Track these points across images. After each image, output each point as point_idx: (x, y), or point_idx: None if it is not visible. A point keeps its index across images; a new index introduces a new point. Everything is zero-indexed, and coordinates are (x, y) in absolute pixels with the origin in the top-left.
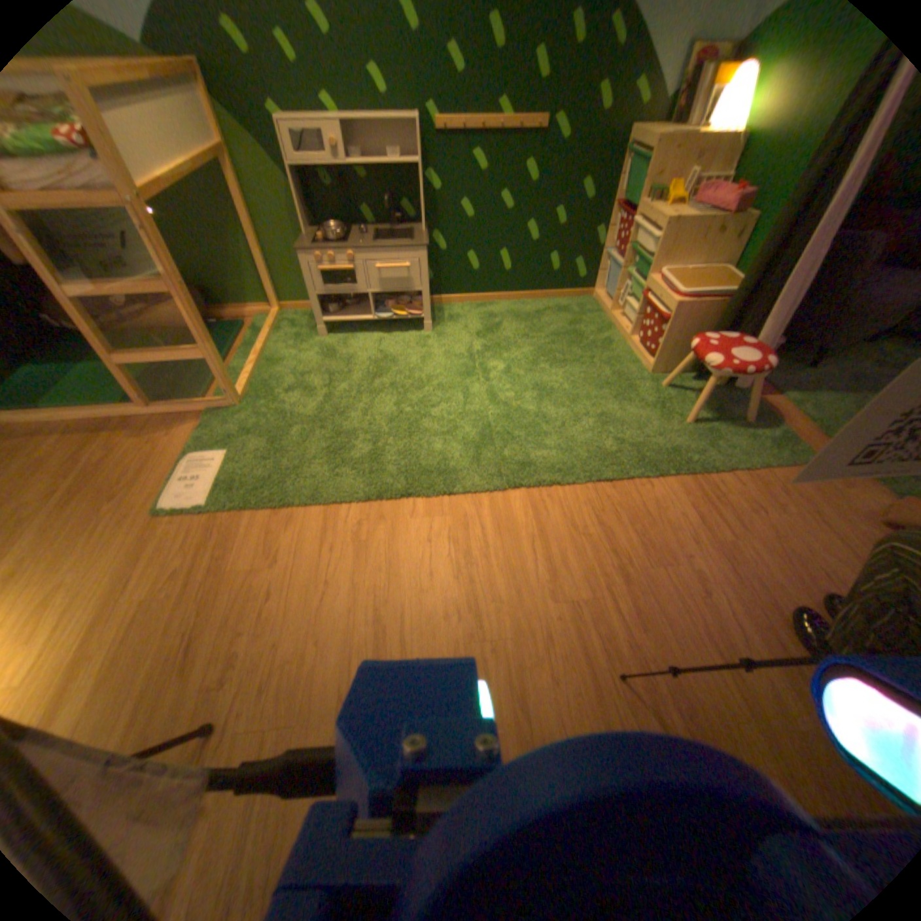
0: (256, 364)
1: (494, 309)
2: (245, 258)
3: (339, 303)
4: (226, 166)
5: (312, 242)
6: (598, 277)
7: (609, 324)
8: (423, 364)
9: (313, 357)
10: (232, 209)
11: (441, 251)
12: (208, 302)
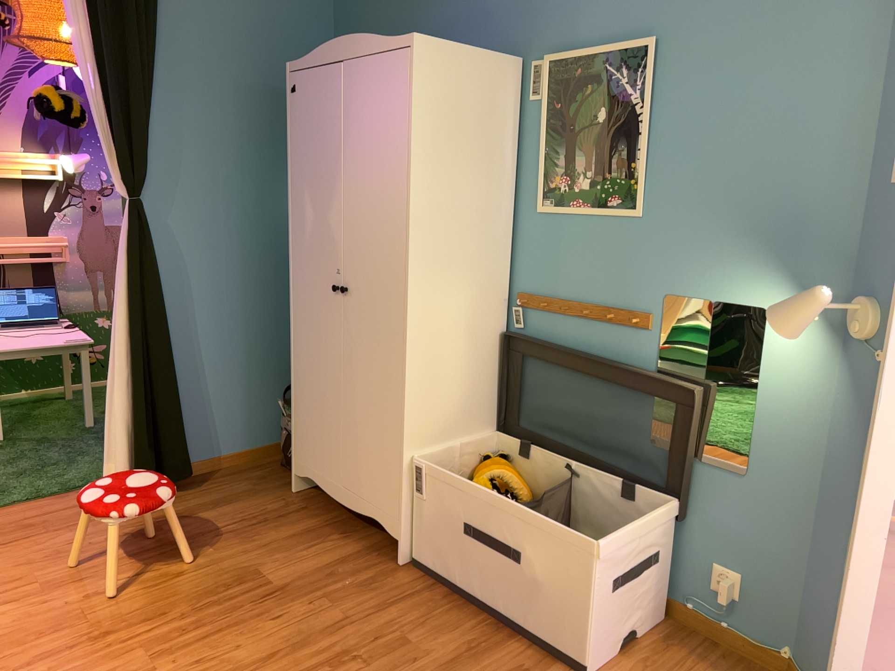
0: None
1: None
2: None
3: None
4: None
5: None
6: None
7: None
8: None
9: None
10: None
11: None
12: None
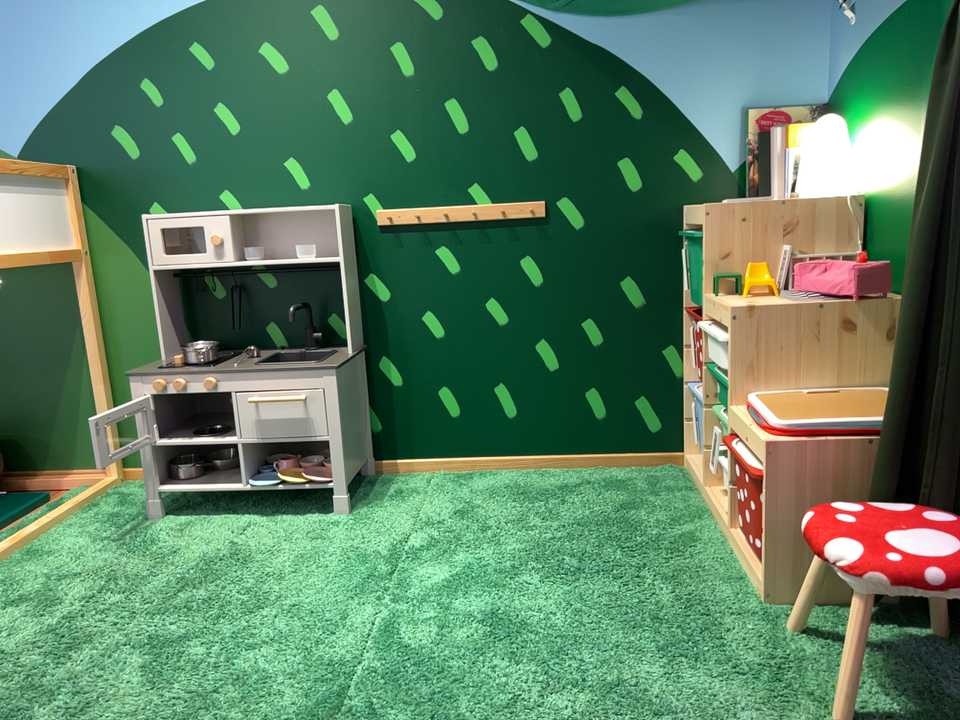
0: (3, 561)
1: (489, 485)
2: (89, 401)
3: (198, 466)
4: (84, 280)
5: (162, 368)
6: (687, 432)
7: (707, 512)
8: (296, 571)
9: (110, 553)
10: (85, 335)
11: (396, 390)
12: (19, 468)
